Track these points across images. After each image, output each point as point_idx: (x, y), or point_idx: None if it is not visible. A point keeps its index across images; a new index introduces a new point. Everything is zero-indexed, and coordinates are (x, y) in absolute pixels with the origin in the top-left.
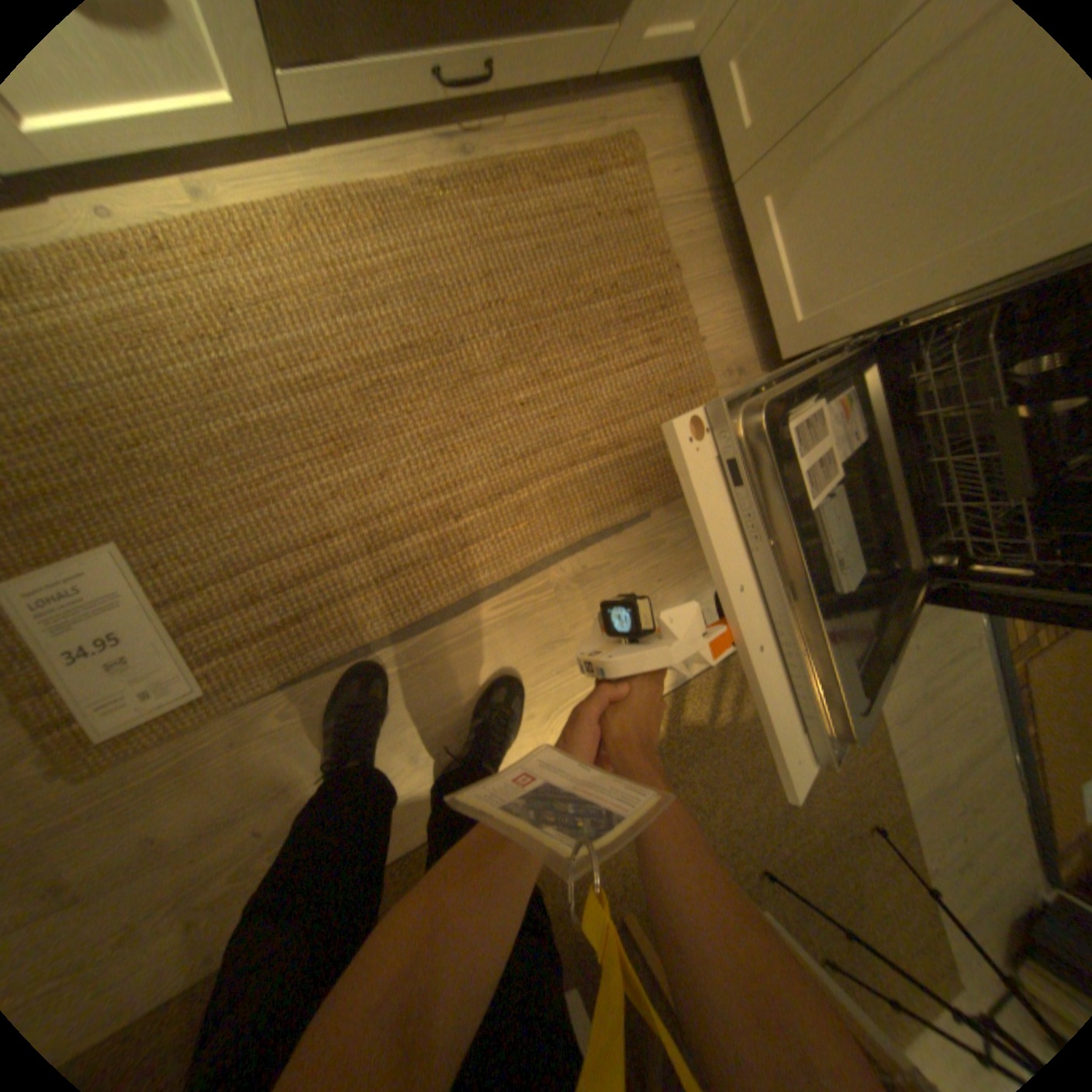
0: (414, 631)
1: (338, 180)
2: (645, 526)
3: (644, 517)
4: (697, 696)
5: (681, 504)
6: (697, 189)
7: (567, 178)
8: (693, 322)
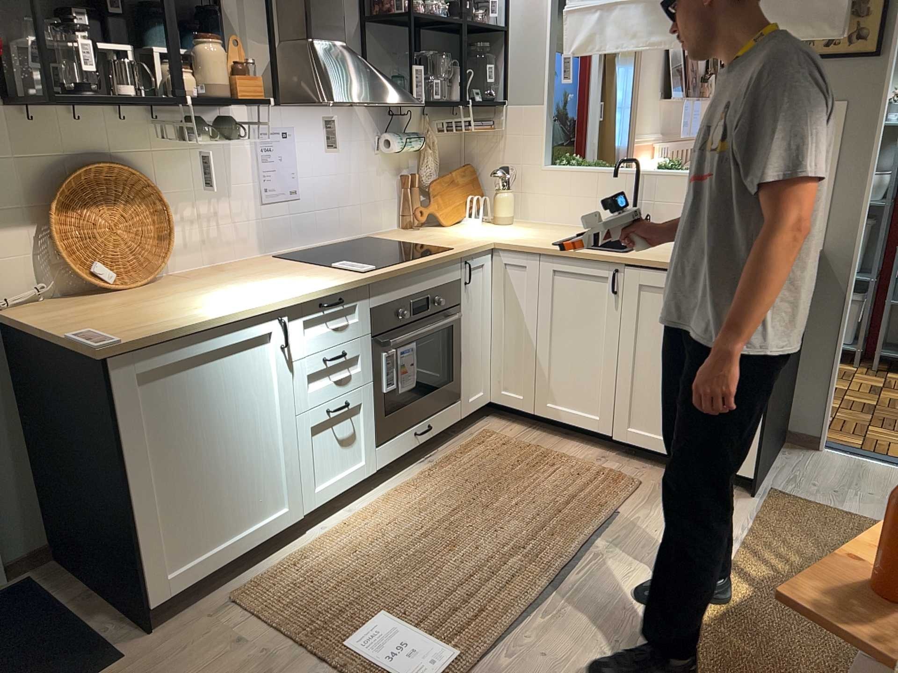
0: (546, 597)
1: (394, 487)
2: (623, 516)
3: (618, 512)
4: (750, 564)
5: (632, 501)
6: (525, 429)
7: (473, 449)
8: (565, 454)
